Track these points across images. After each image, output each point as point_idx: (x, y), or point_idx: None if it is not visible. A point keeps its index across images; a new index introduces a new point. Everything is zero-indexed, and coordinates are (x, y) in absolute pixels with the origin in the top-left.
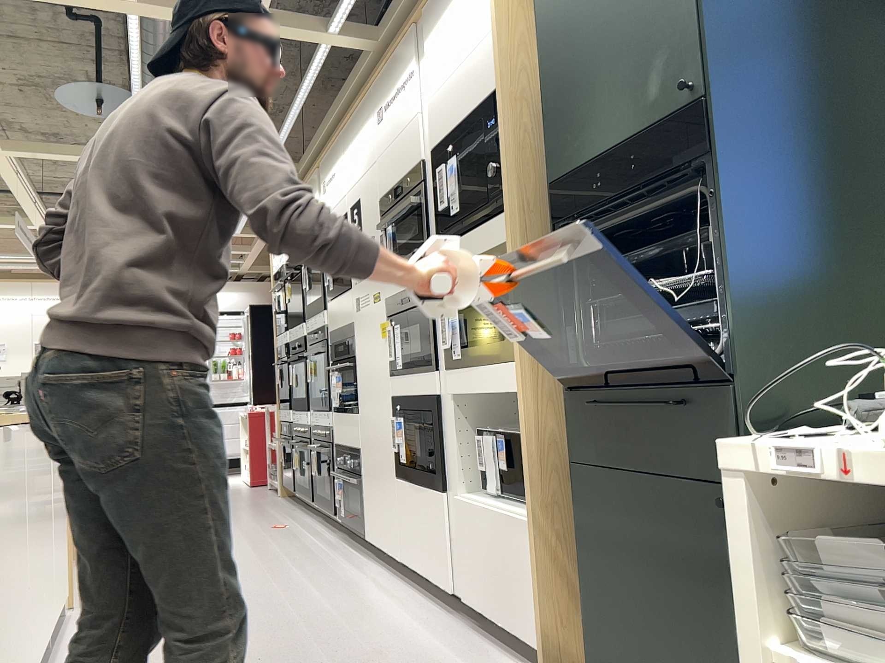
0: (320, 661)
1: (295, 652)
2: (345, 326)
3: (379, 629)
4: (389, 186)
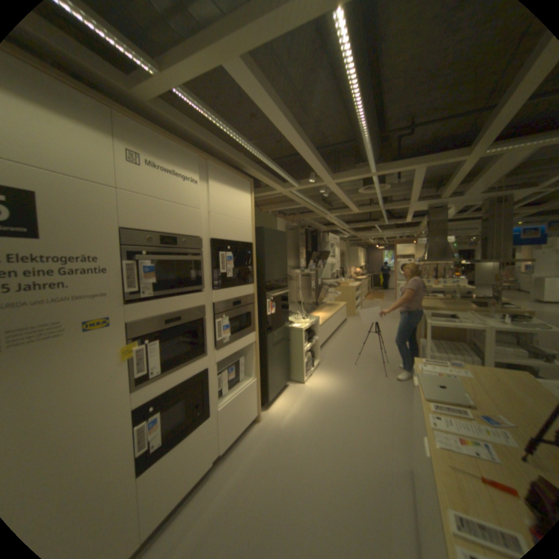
0: (282, 492)
1: (282, 512)
2: None
3: (238, 498)
4: (146, 228)
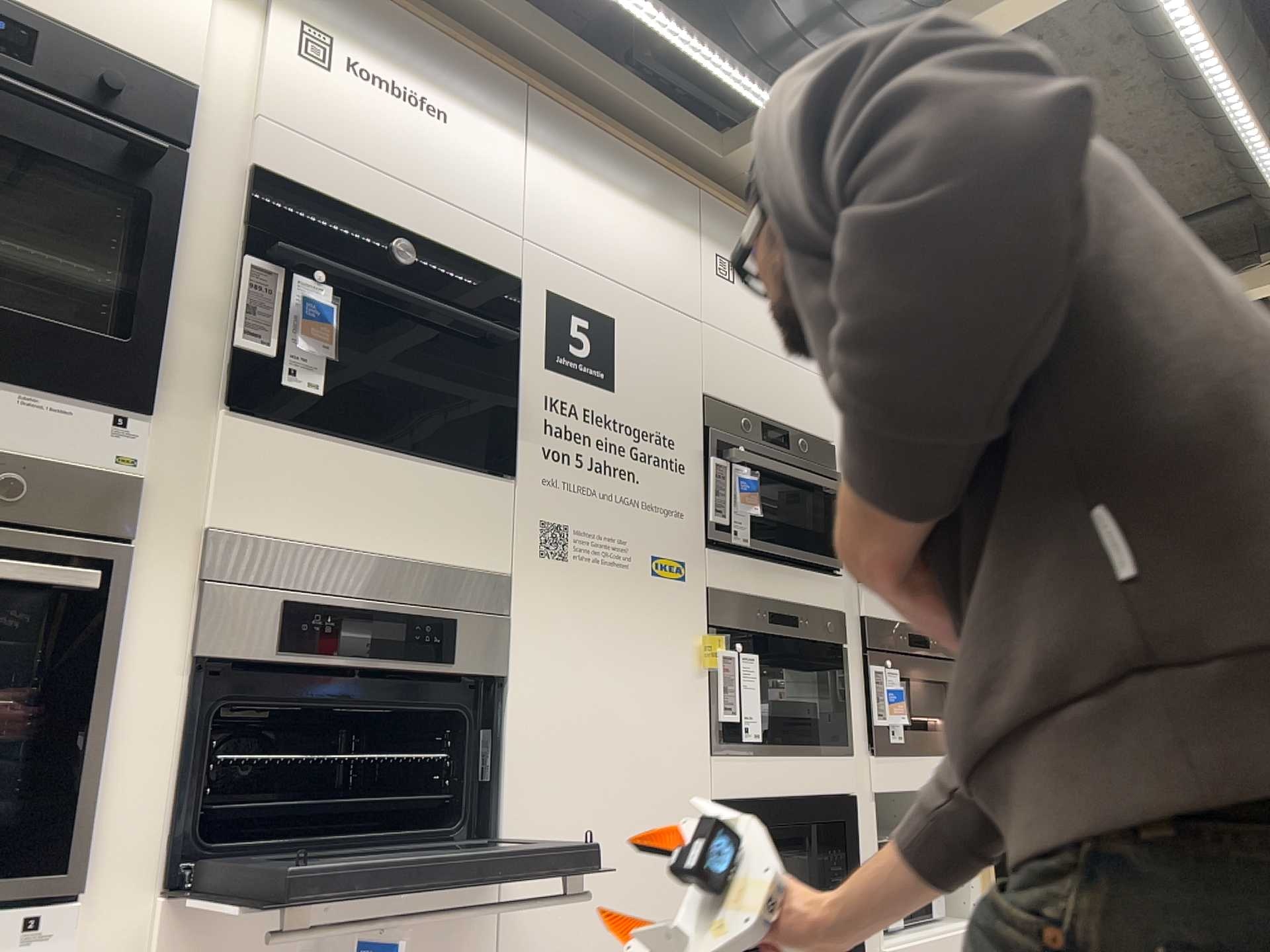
0: None
1: None
2: (376, 558)
3: None
4: (741, 400)
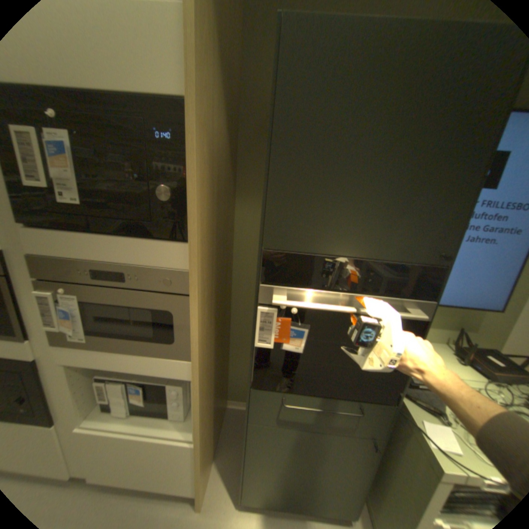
0: None
1: None
2: None
3: None
4: None
